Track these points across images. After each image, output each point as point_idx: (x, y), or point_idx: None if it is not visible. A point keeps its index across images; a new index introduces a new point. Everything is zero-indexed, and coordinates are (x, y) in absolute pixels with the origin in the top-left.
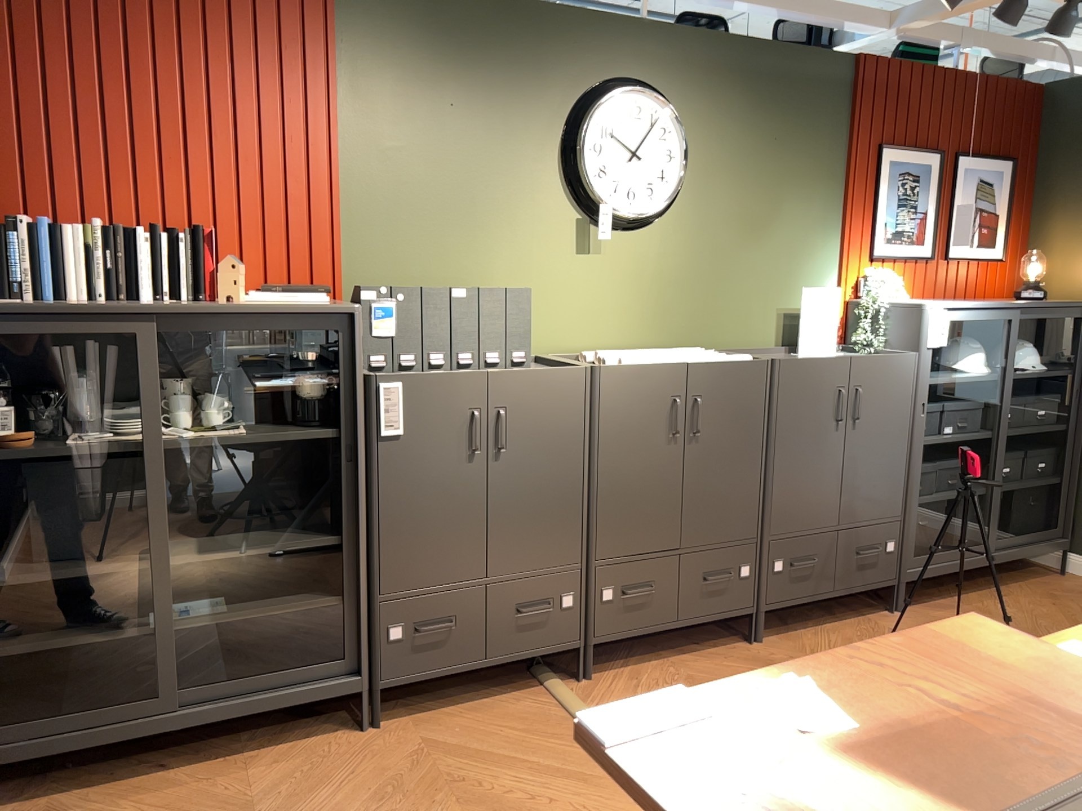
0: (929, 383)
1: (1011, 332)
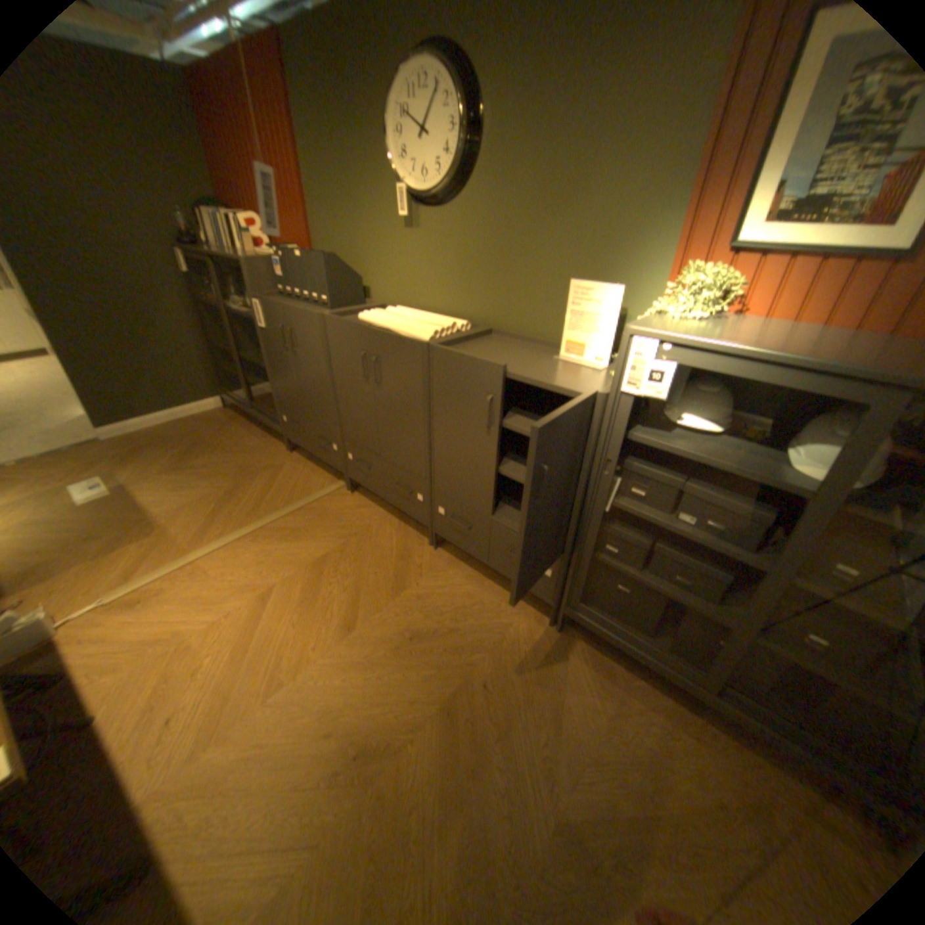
0: (641, 443)
1: (859, 429)
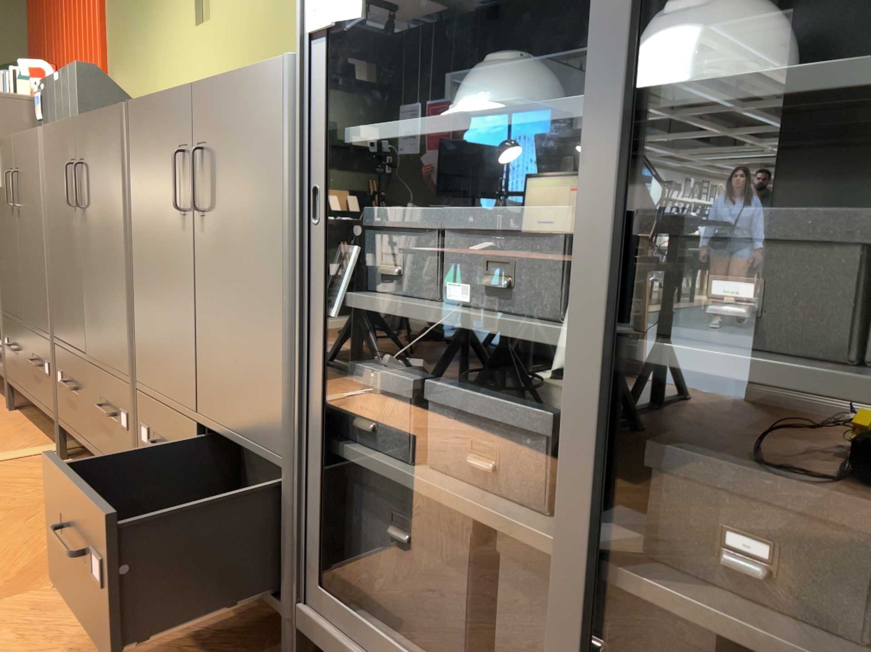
0: (365, 138)
1: None
